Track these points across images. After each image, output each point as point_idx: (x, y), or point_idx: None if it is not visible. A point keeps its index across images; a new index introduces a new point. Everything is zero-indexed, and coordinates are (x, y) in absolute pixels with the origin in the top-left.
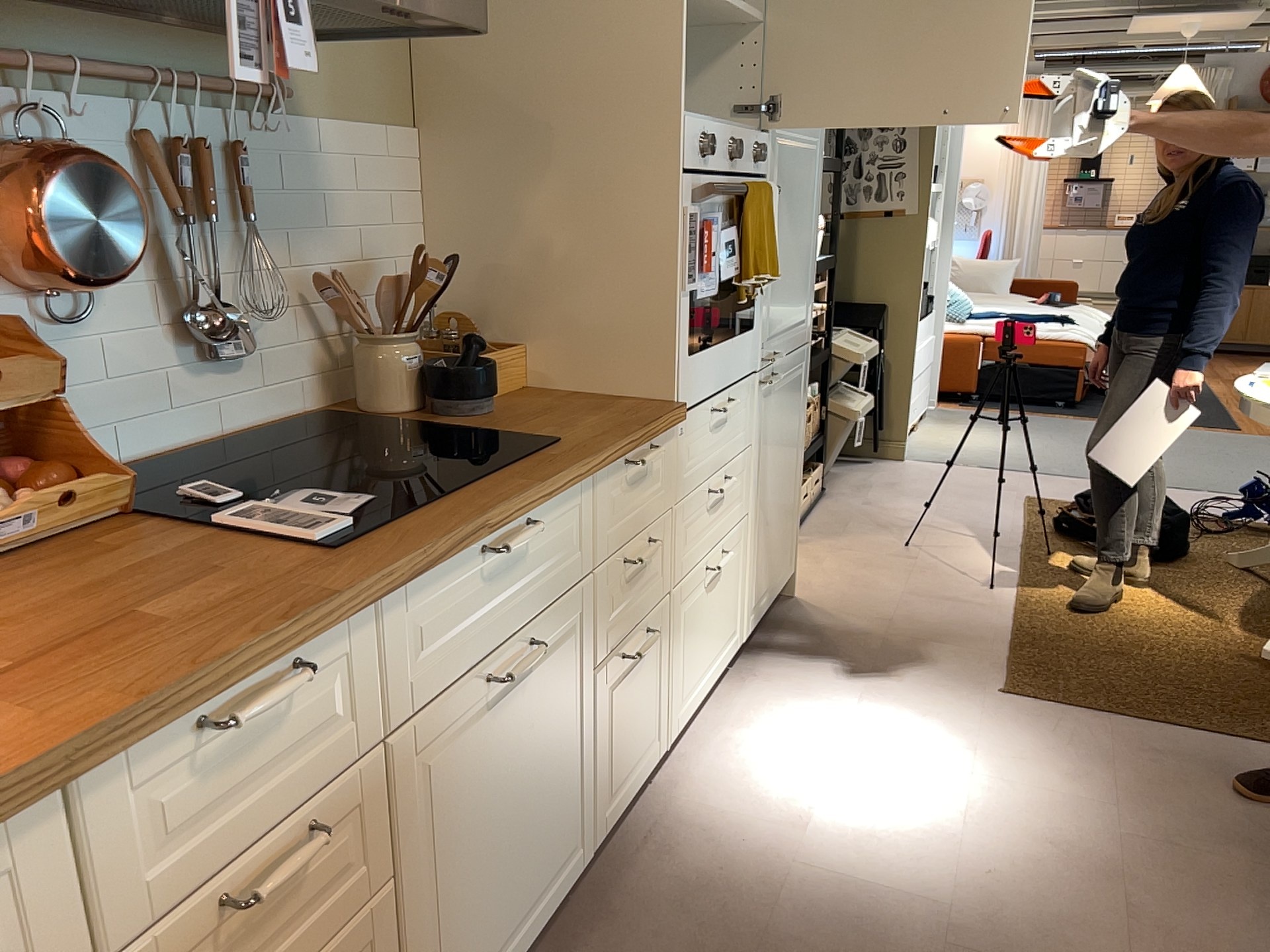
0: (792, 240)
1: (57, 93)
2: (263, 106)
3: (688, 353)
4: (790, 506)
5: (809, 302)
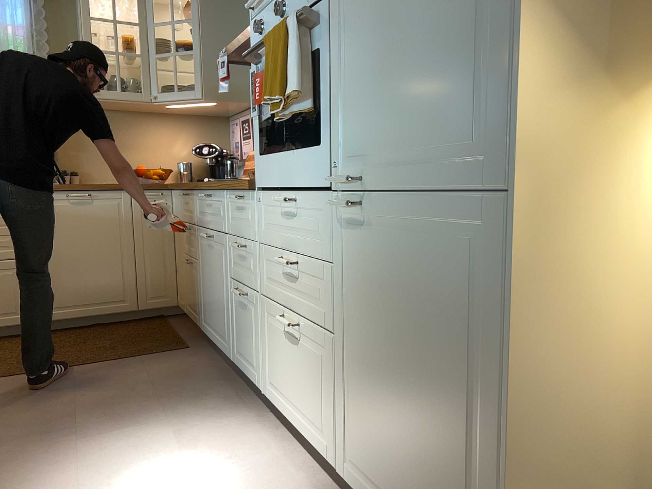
0: (399, 29)
1: None
2: None
3: (261, 154)
4: (455, 466)
5: (497, 113)
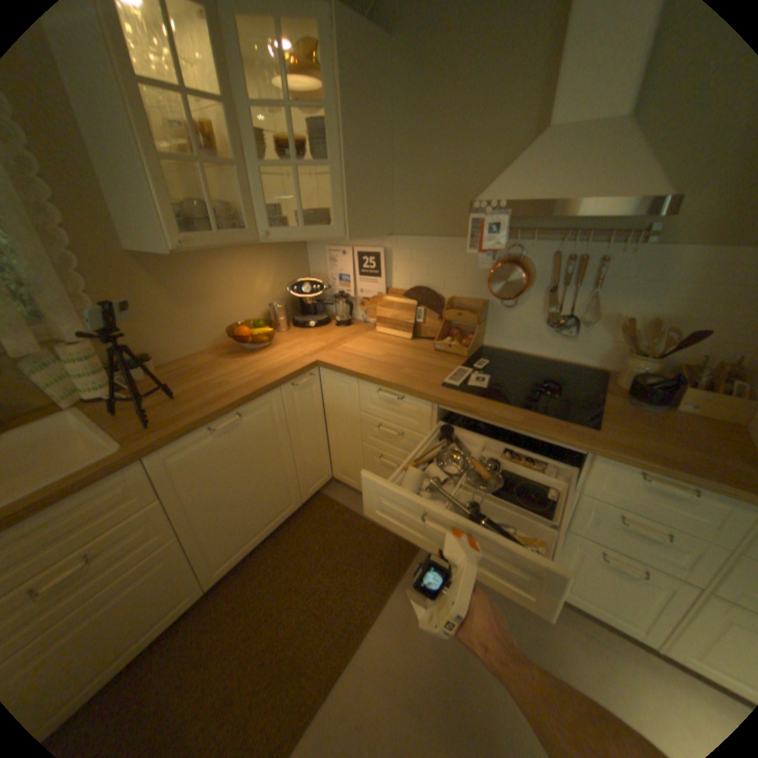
0: None
1: (530, 240)
2: (640, 239)
3: None
4: None
5: None
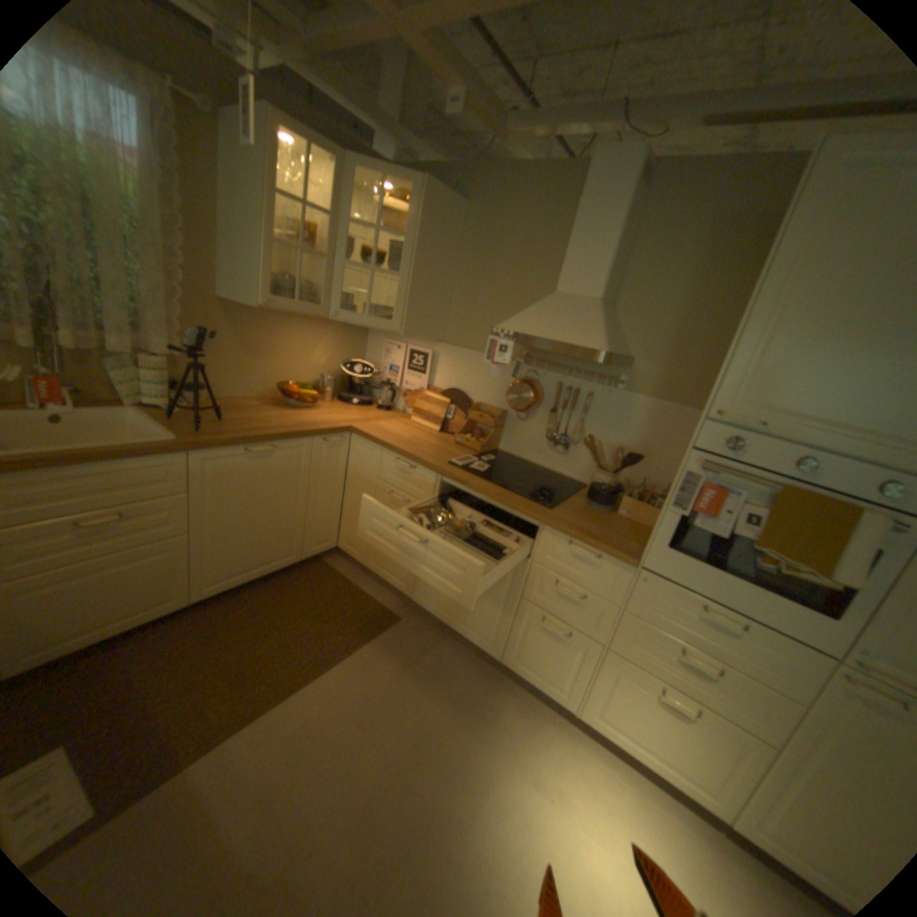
0: None
1: (542, 370)
2: (613, 385)
3: (668, 546)
4: None
5: None
